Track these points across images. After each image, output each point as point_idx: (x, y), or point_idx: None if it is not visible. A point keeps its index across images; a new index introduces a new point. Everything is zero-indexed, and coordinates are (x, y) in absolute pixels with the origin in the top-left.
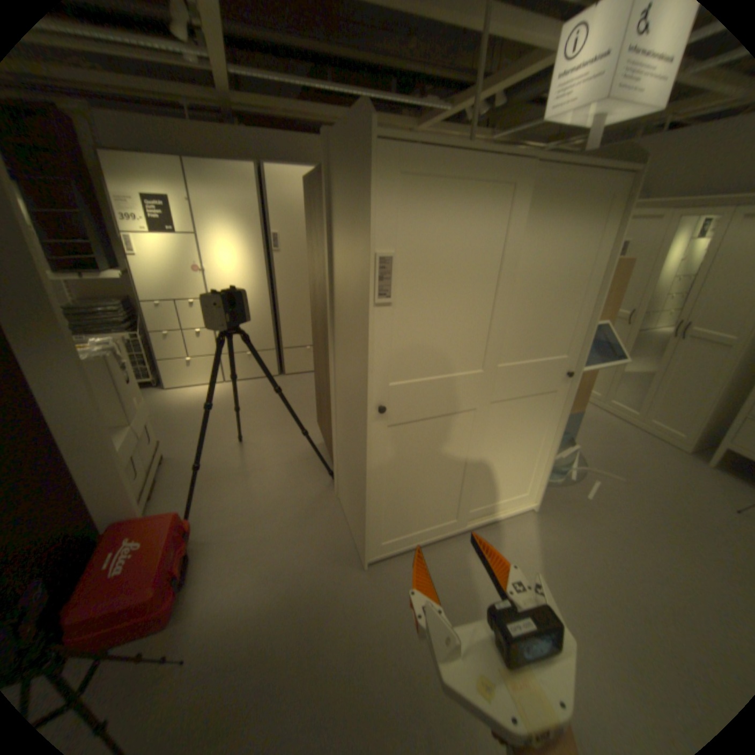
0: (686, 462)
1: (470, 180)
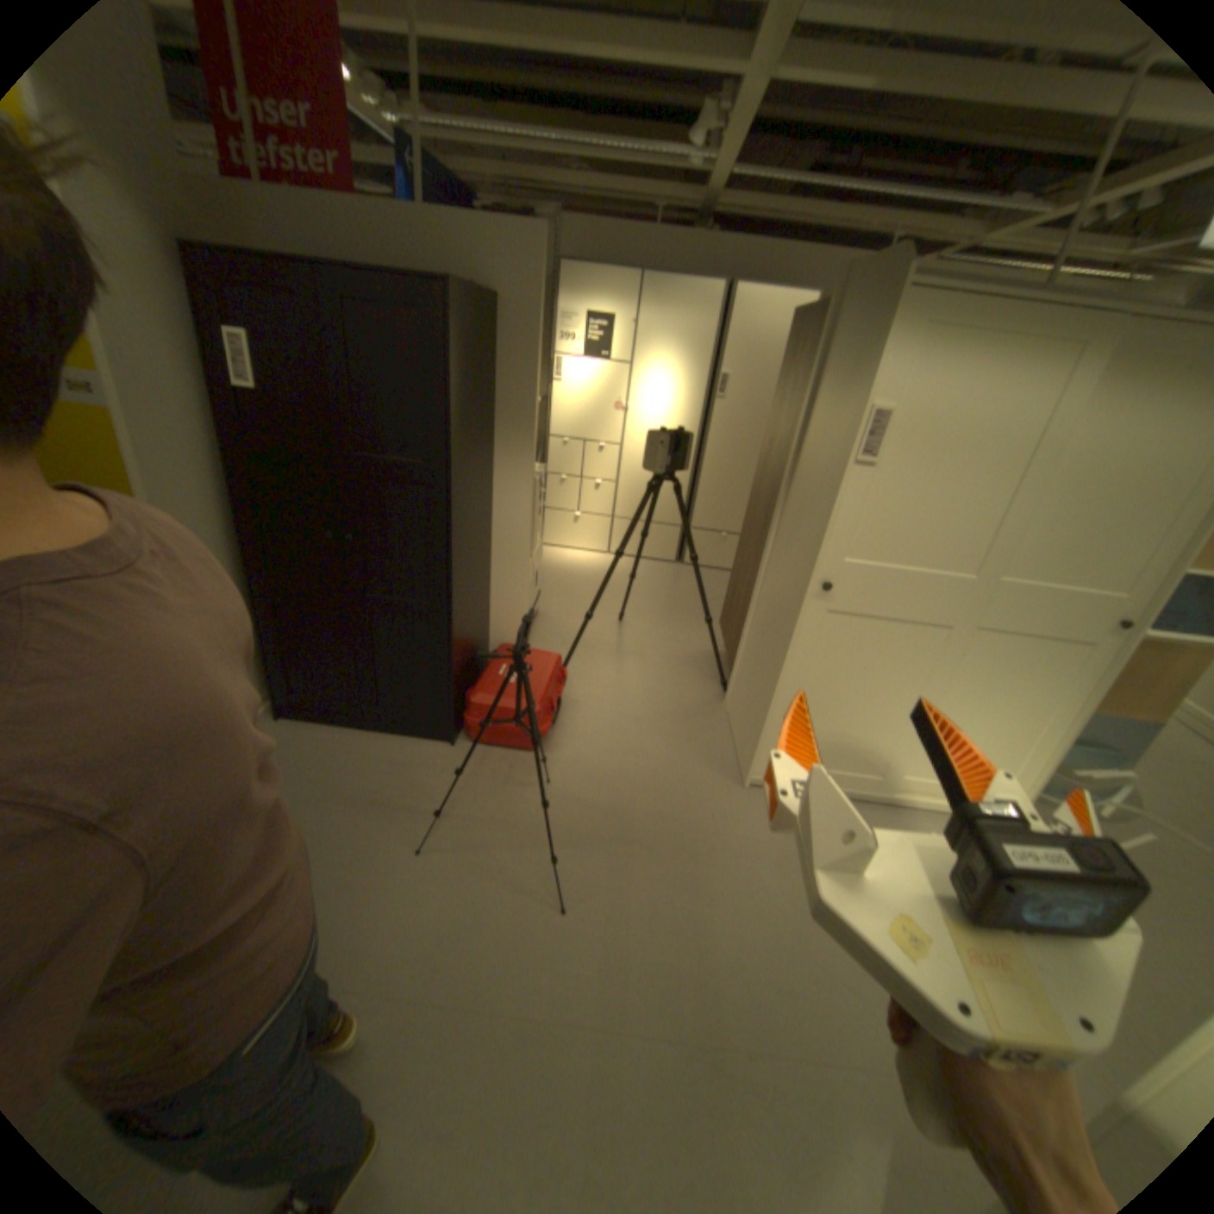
0: None
1: (1020, 334)
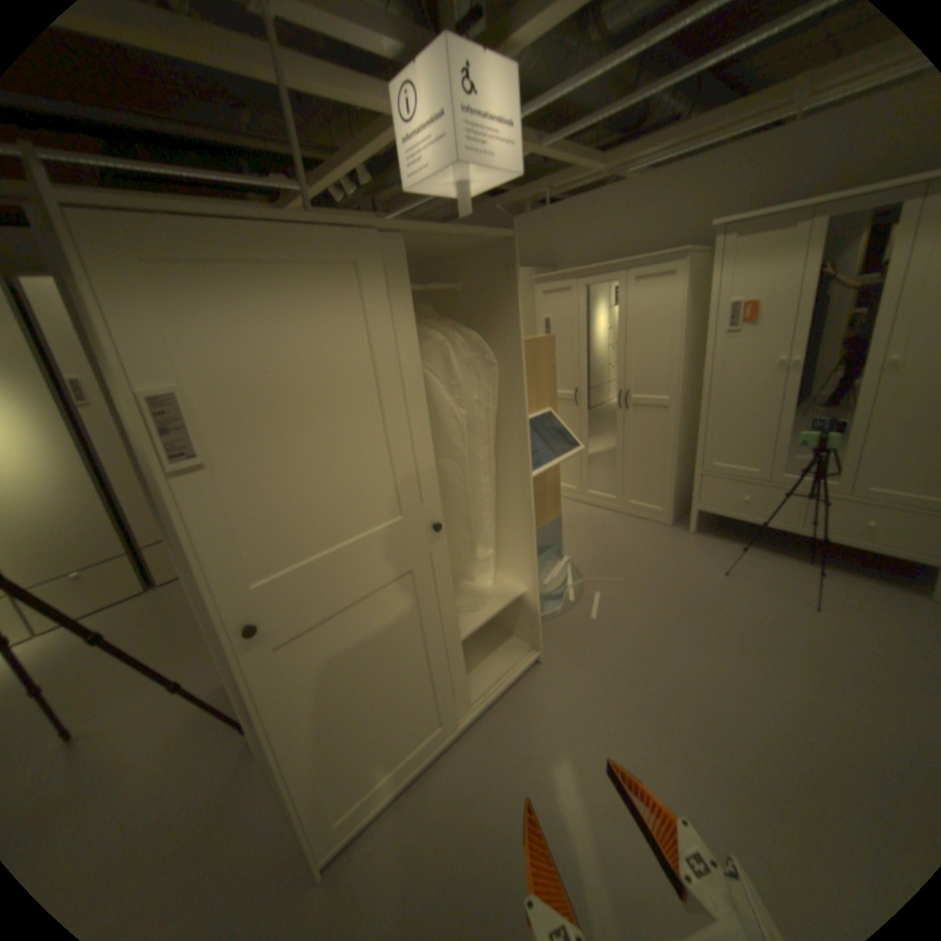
0: (669, 536)
1: (281, 262)
